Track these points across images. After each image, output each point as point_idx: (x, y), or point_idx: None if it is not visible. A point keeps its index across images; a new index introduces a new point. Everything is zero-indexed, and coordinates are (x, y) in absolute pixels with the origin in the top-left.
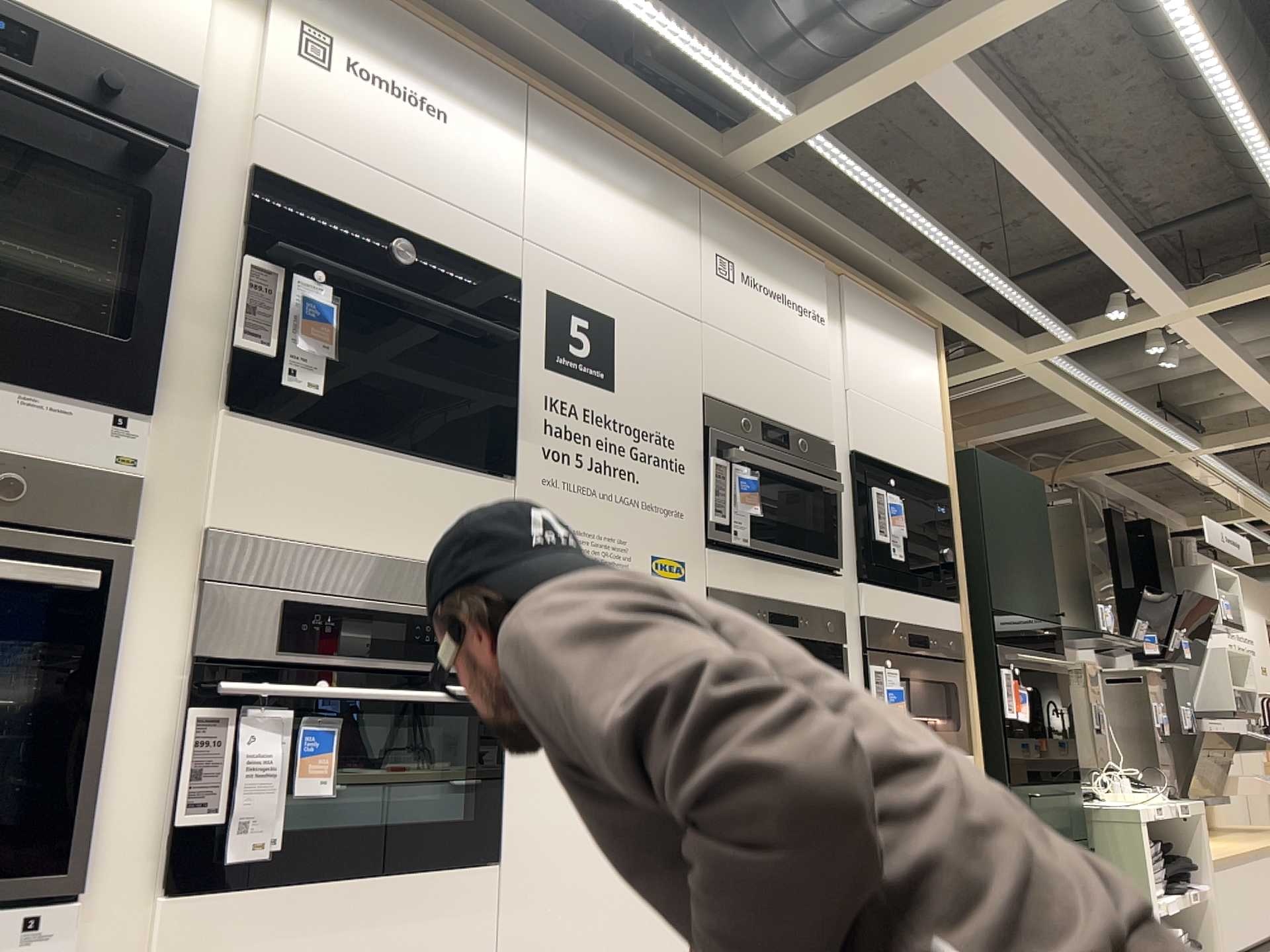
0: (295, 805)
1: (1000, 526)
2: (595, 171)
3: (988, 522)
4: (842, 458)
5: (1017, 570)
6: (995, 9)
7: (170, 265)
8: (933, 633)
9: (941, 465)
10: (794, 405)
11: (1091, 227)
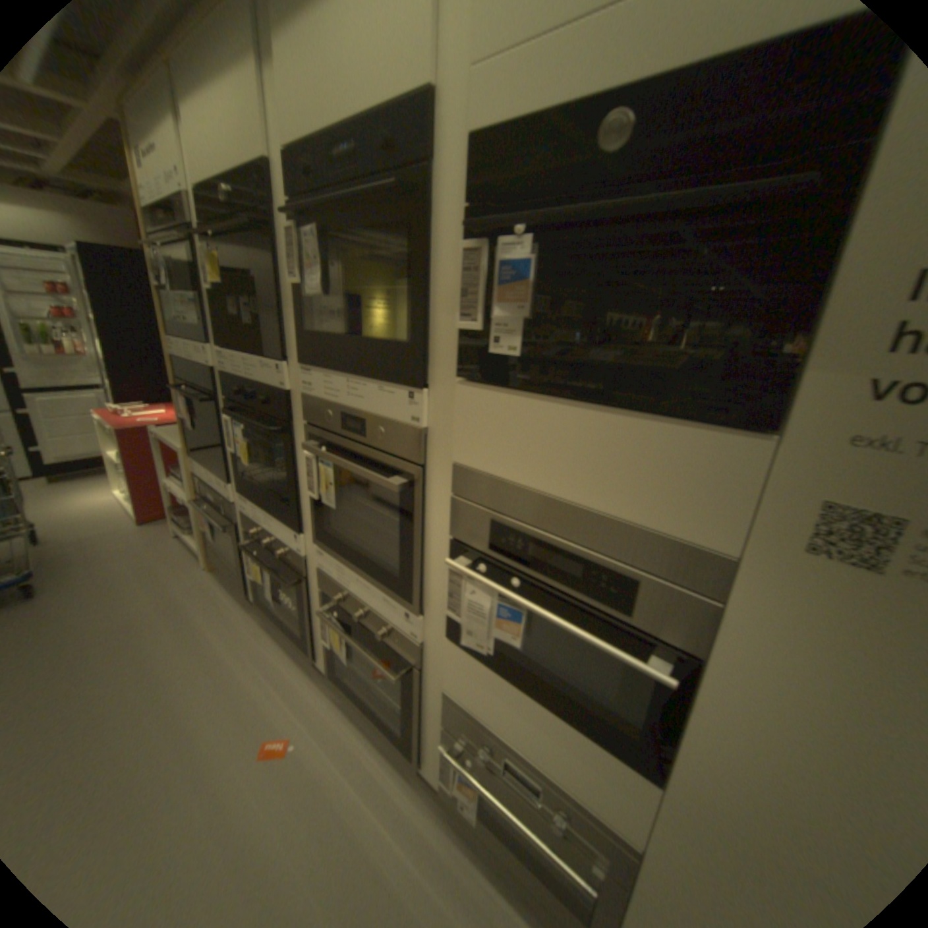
0: (495, 639)
1: None
2: None
3: None
4: None
5: None
6: None
7: (427, 274)
8: None
9: None
10: None
11: None
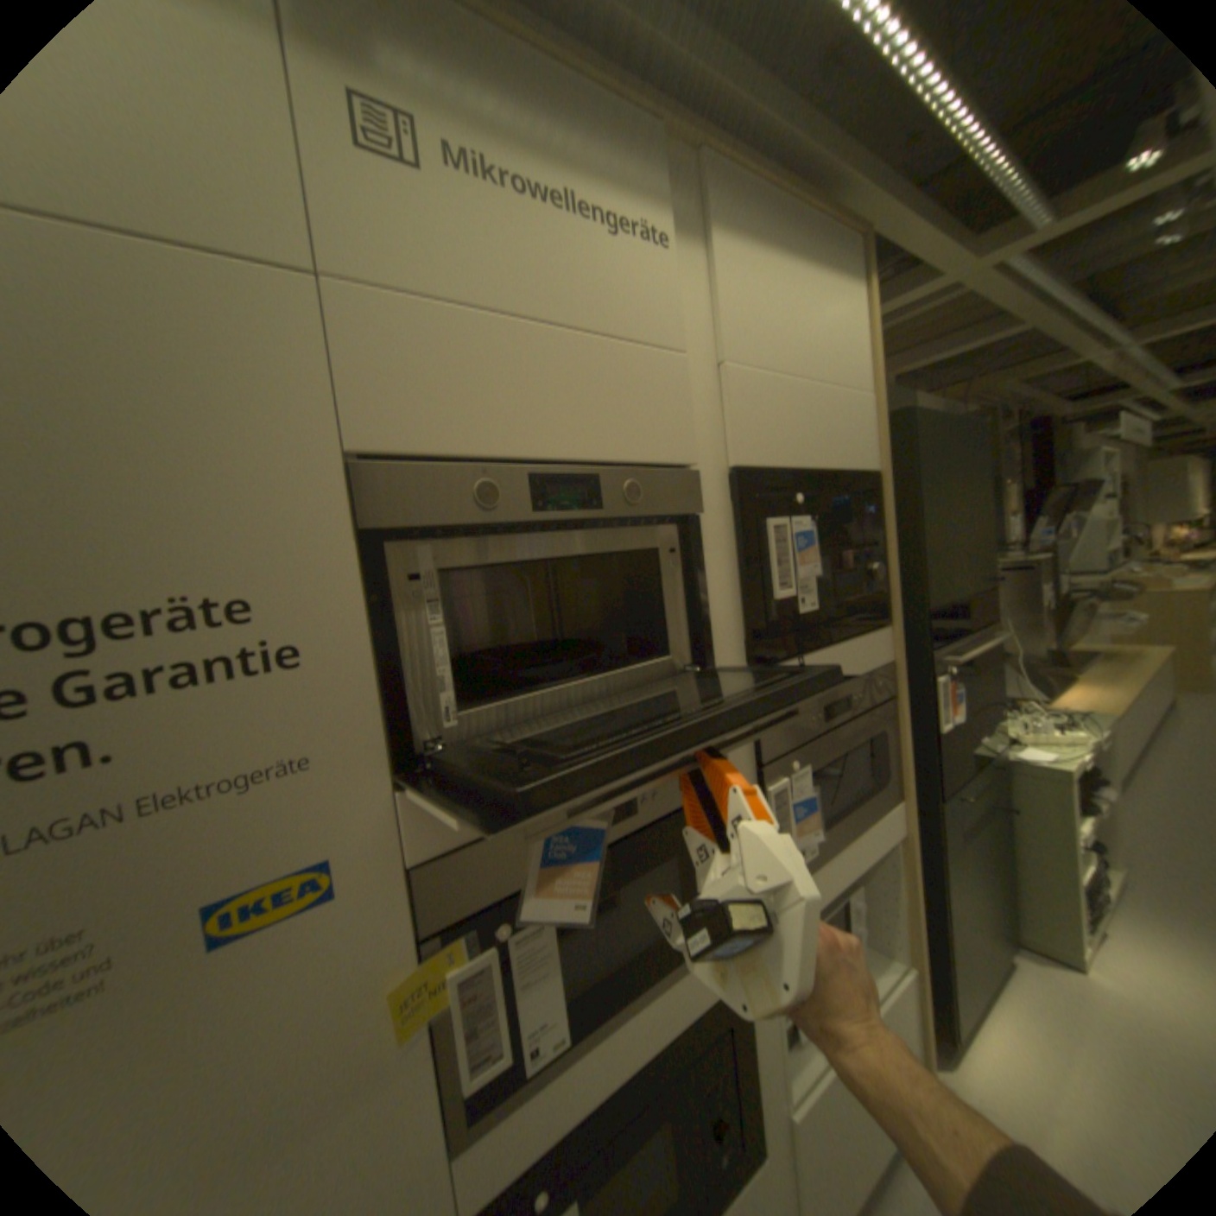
0: None
1: (942, 502)
2: None
3: (927, 503)
4: (713, 487)
5: (959, 549)
6: None
7: None
8: (858, 686)
9: (871, 446)
10: (607, 421)
11: None
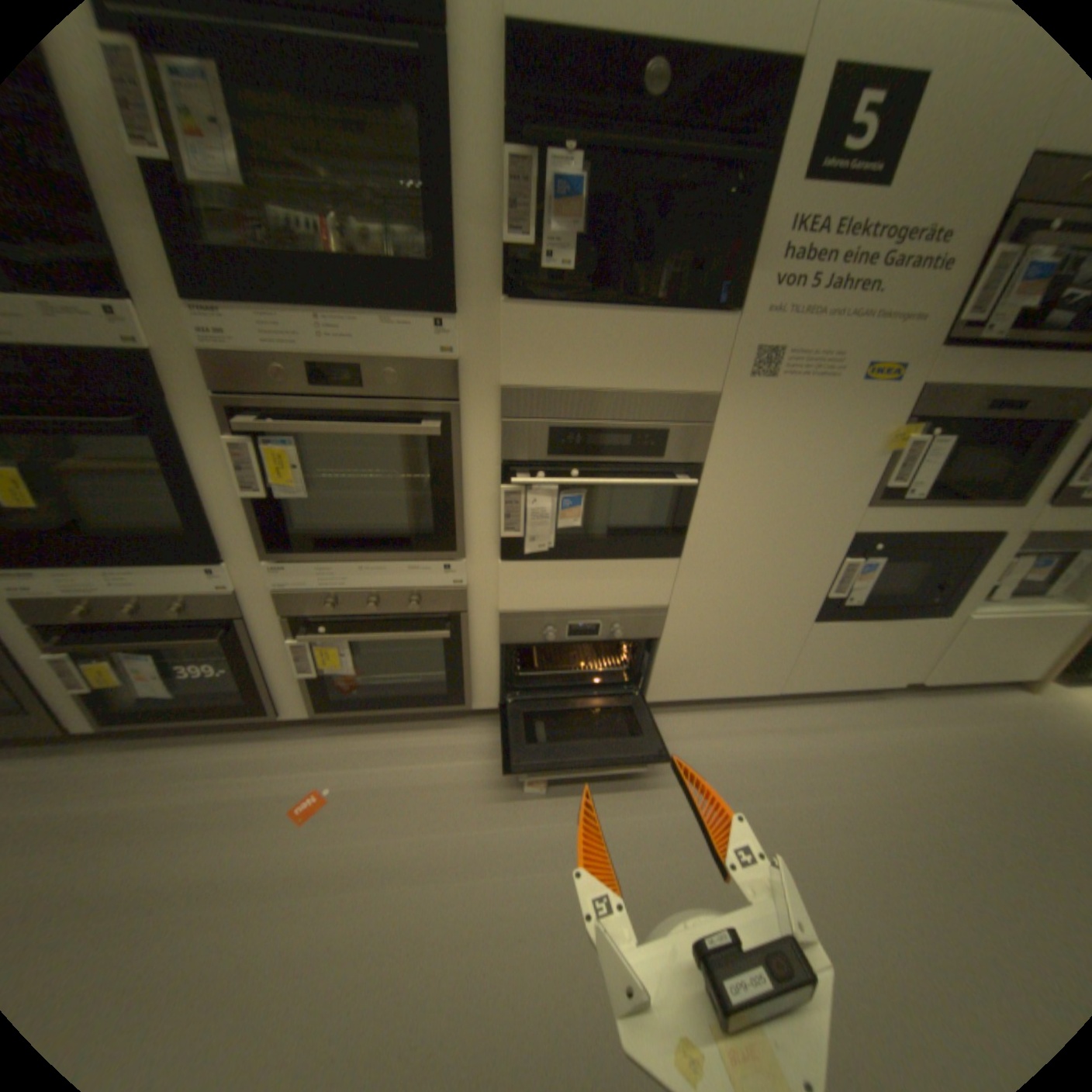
0: (558, 530)
1: None
2: None
3: None
4: None
5: None
6: None
7: (448, 176)
8: None
9: None
10: None
11: None
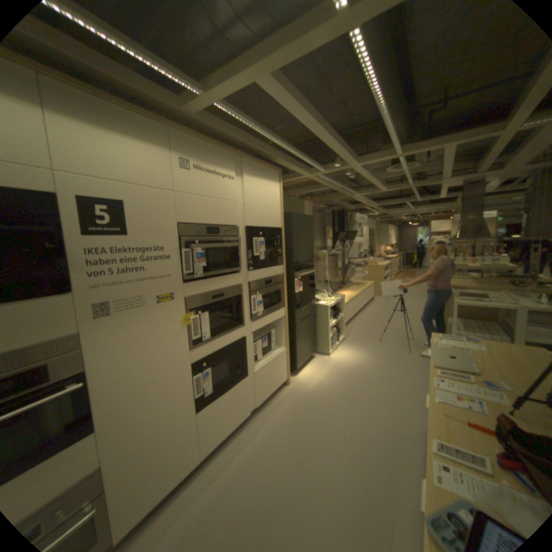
0: None
1: (298, 236)
2: (98, 125)
3: (294, 236)
4: (241, 230)
5: (302, 248)
6: (284, 48)
7: None
8: (273, 278)
9: (279, 222)
10: (221, 217)
11: (330, 141)
